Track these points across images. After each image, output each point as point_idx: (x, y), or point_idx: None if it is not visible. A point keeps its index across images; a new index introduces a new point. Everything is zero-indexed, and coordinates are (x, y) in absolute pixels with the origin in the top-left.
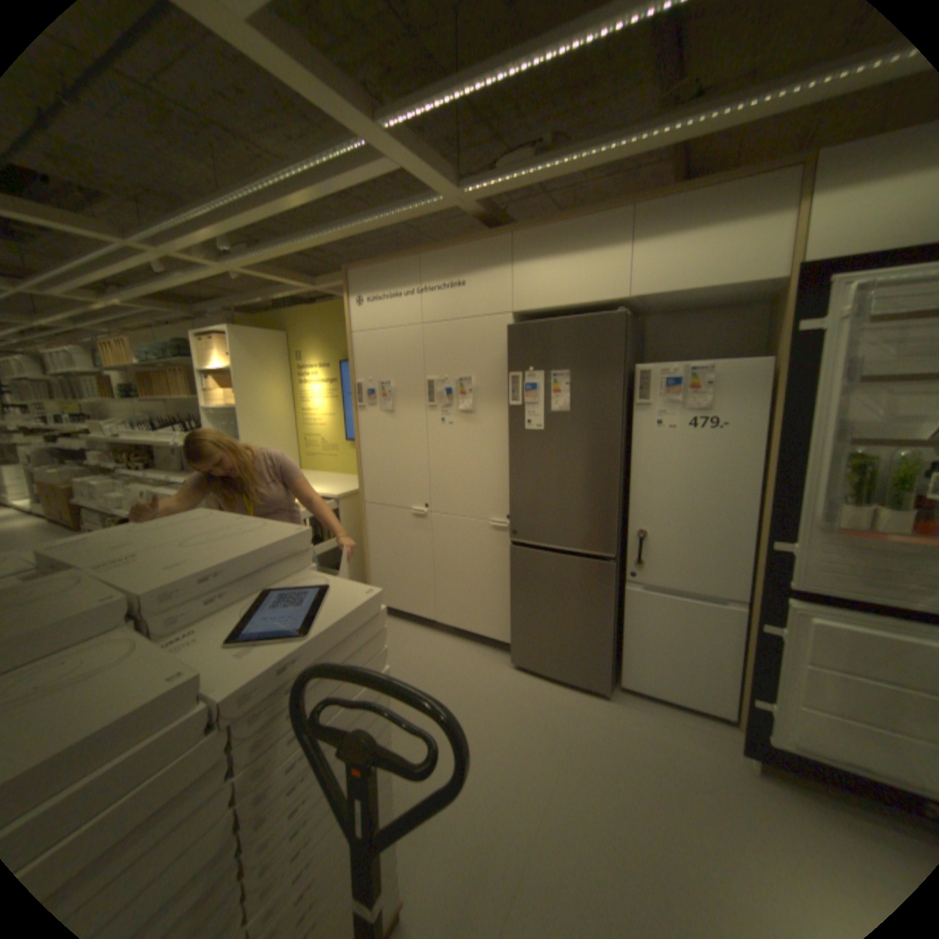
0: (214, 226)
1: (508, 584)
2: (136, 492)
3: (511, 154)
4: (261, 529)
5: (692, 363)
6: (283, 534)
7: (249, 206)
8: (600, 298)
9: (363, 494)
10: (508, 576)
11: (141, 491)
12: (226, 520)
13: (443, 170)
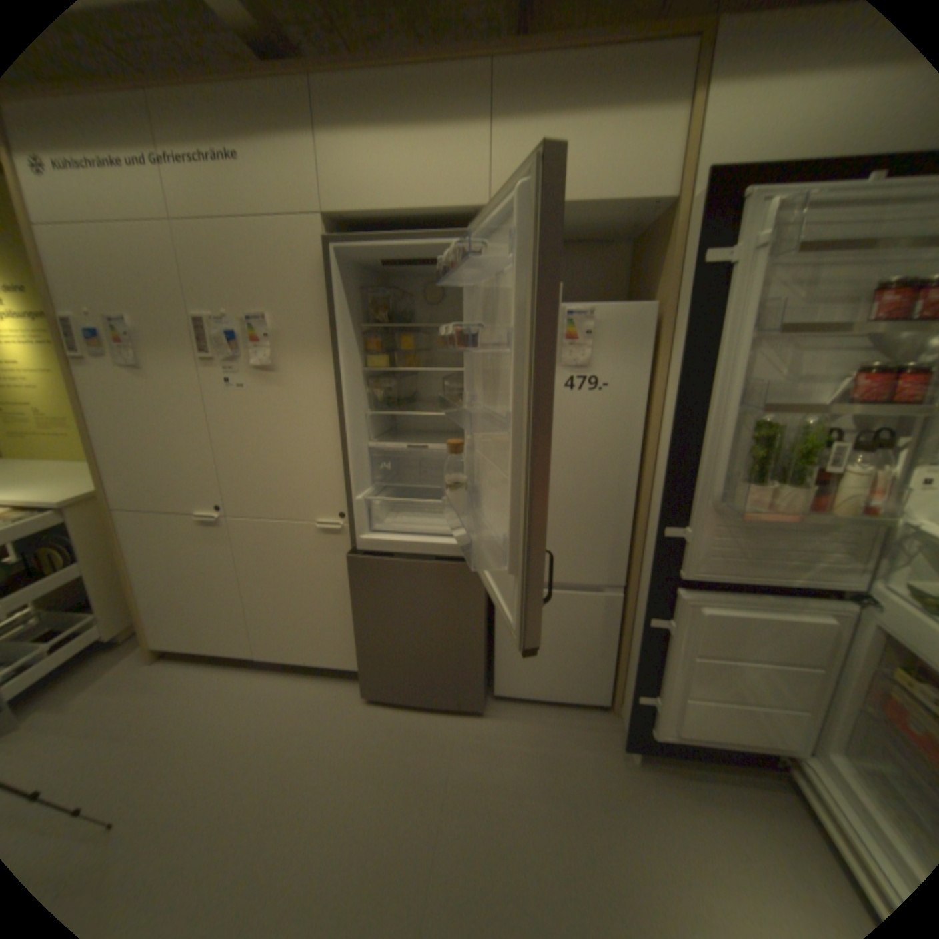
0: None
1: (350, 599)
2: None
3: None
4: None
5: (568, 304)
6: None
7: None
8: (449, 200)
9: (106, 498)
10: (349, 590)
11: None
12: None
13: None
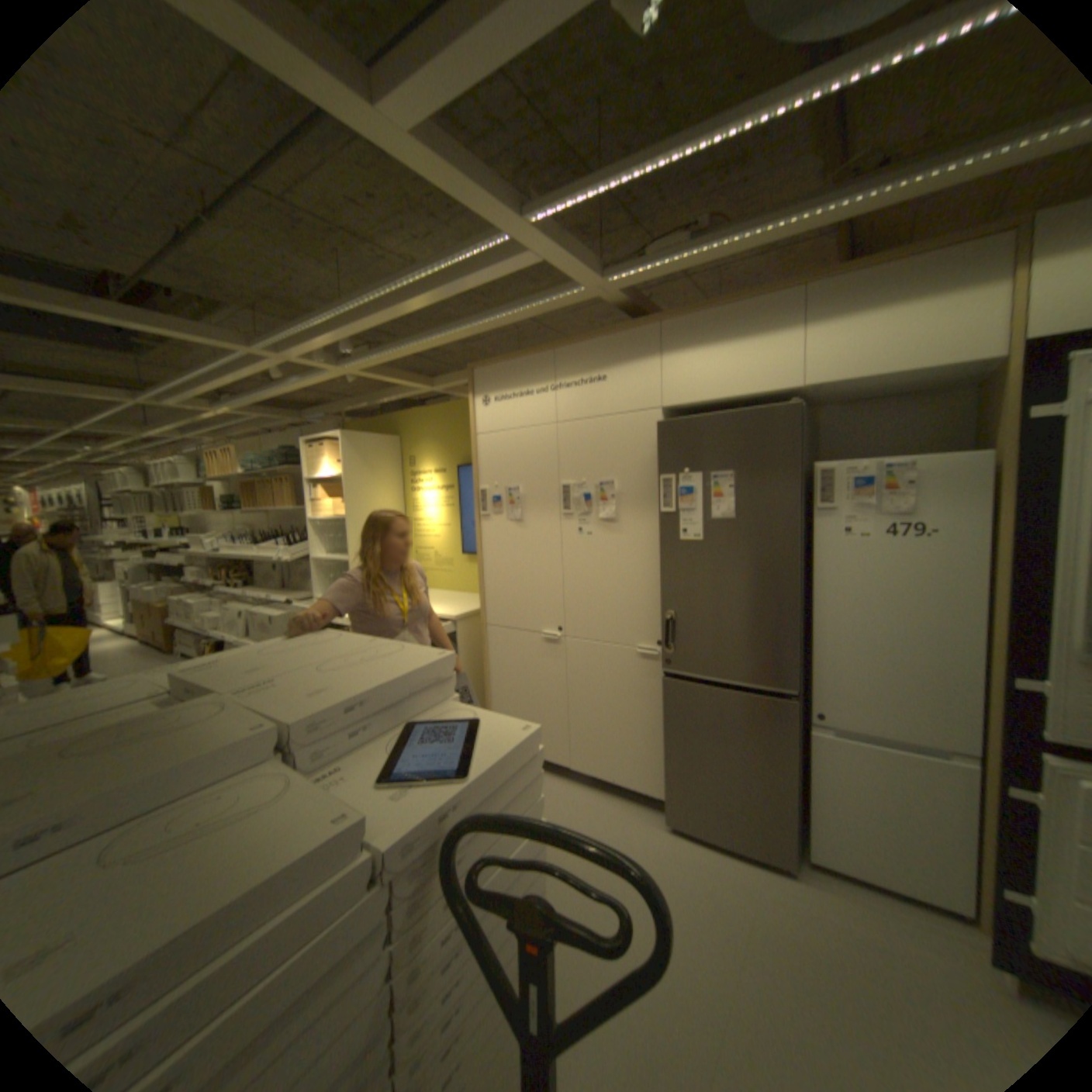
0: (340, 330)
1: (660, 725)
2: (234, 611)
3: (661, 239)
4: (396, 653)
5: (886, 459)
6: (421, 659)
7: (379, 307)
8: (767, 388)
9: (485, 615)
10: (660, 716)
11: (239, 610)
12: (354, 642)
13: (587, 260)
